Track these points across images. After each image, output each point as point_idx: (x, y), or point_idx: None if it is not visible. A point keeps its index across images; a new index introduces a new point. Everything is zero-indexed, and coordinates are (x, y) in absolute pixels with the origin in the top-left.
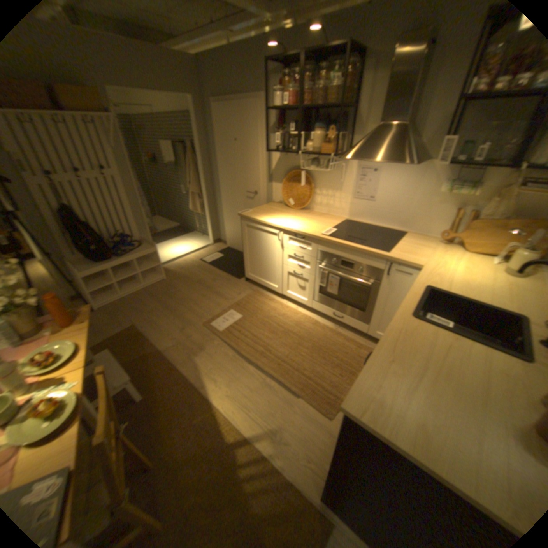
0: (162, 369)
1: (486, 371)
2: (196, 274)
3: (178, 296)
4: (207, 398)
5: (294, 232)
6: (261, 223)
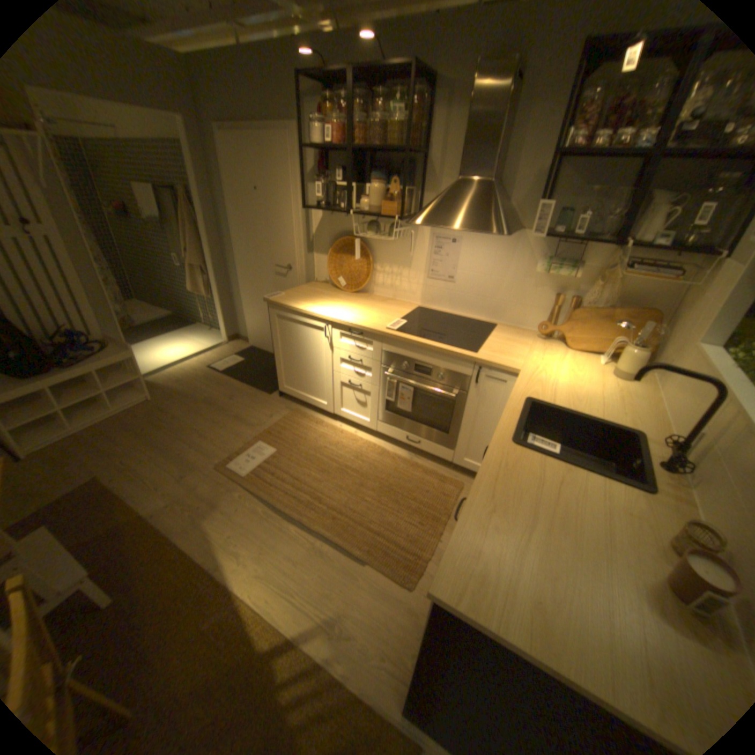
0: (146, 547)
1: (606, 511)
2: (200, 390)
3: (171, 426)
4: (223, 586)
5: (348, 325)
6: (299, 312)
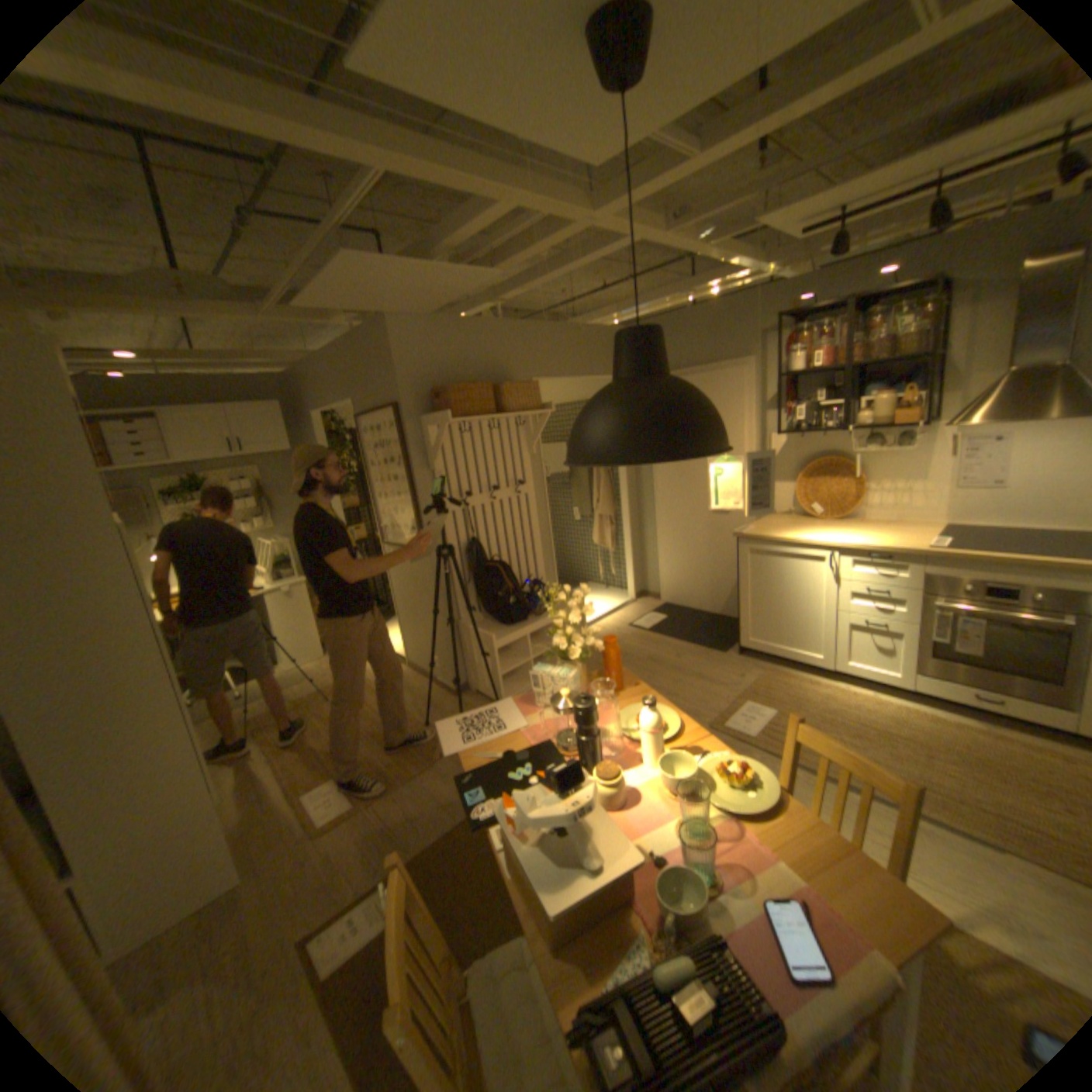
0: None
1: None
2: (636, 648)
3: None
4: None
5: (866, 549)
6: (786, 542)
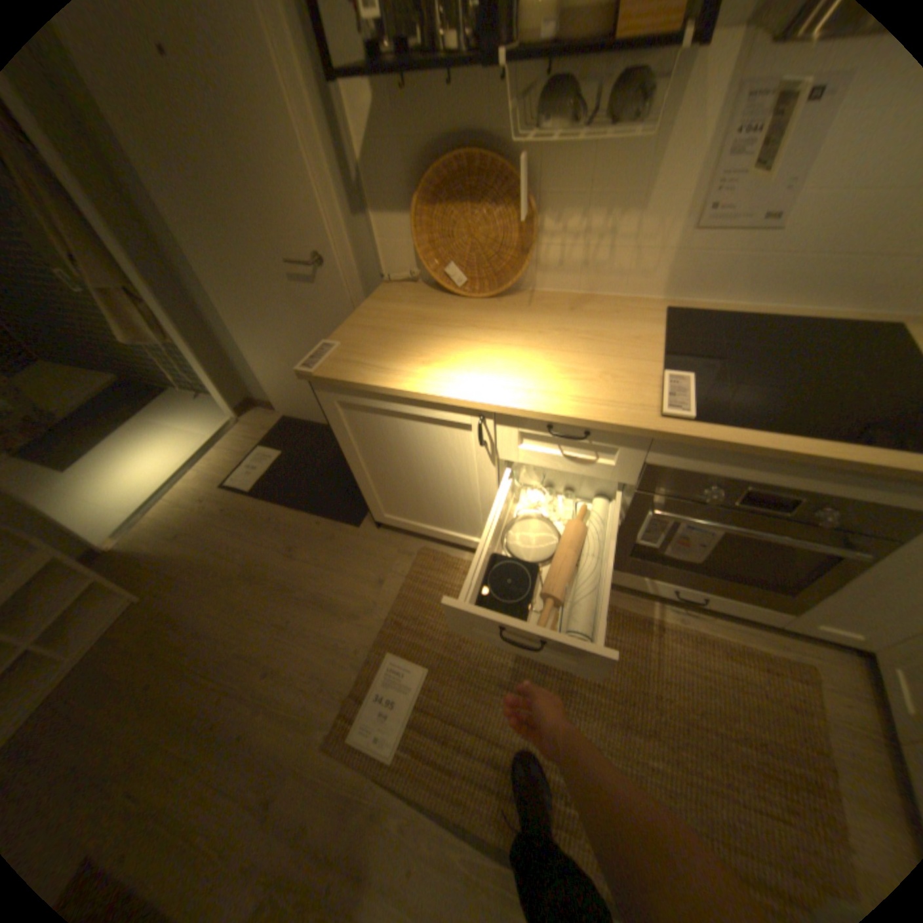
0: None
1: None
2: (224, 550)
3: (200, 660)
4: None
5: (547, 418)
6: (399, 395)
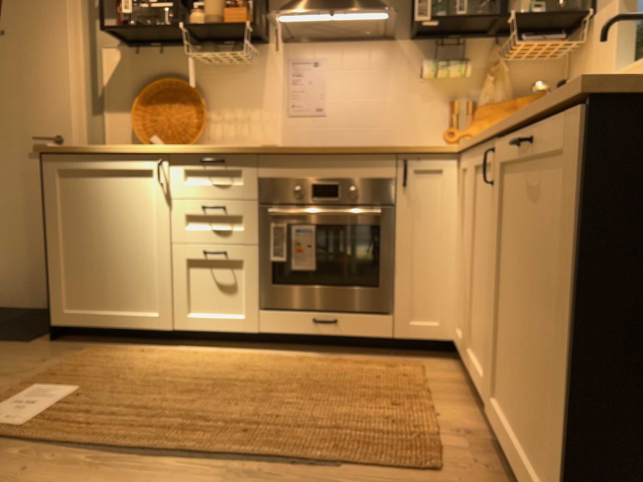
0: None
1: None
2: None
3: None
4: None
5: (199, 153)
6: (106, 154)
